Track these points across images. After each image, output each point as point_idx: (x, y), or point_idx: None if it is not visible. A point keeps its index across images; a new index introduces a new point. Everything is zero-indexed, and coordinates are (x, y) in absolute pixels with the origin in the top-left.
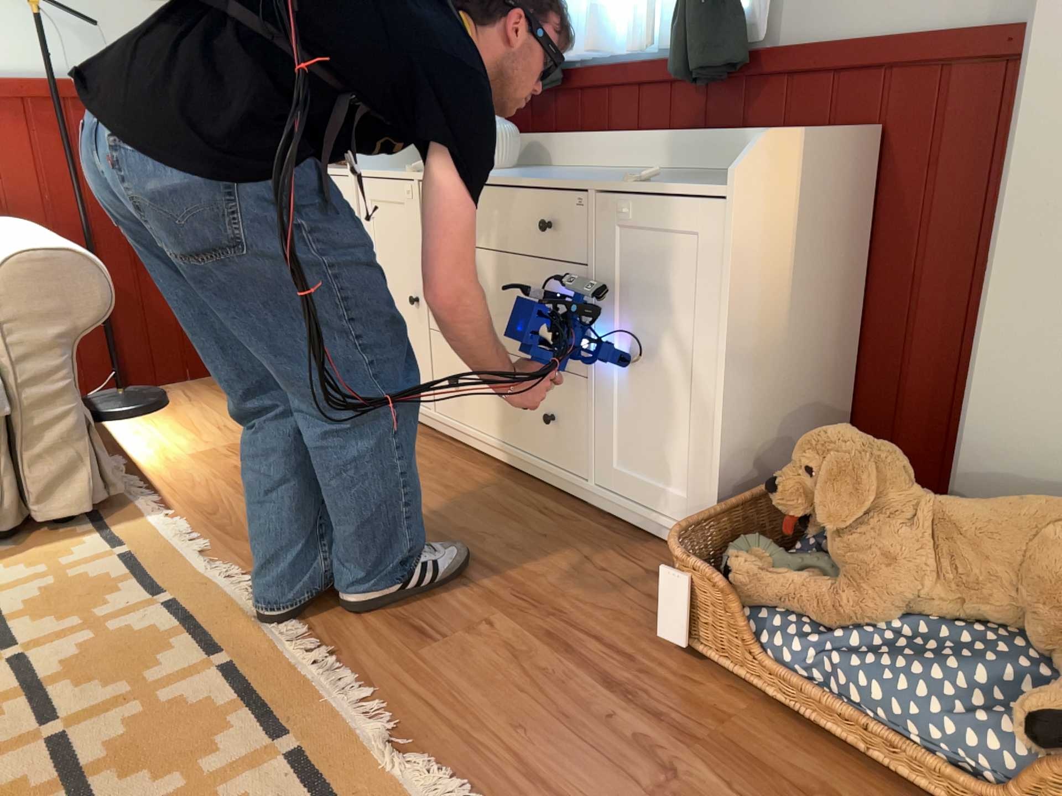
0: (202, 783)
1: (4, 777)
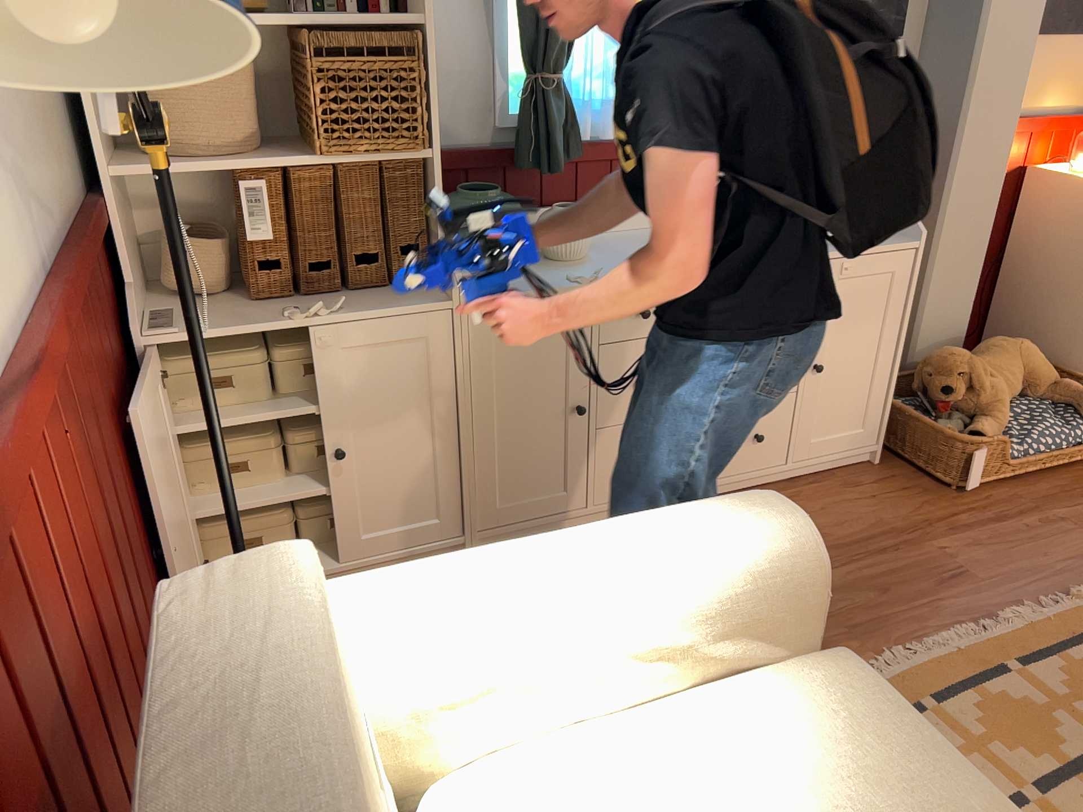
0: None
1: None
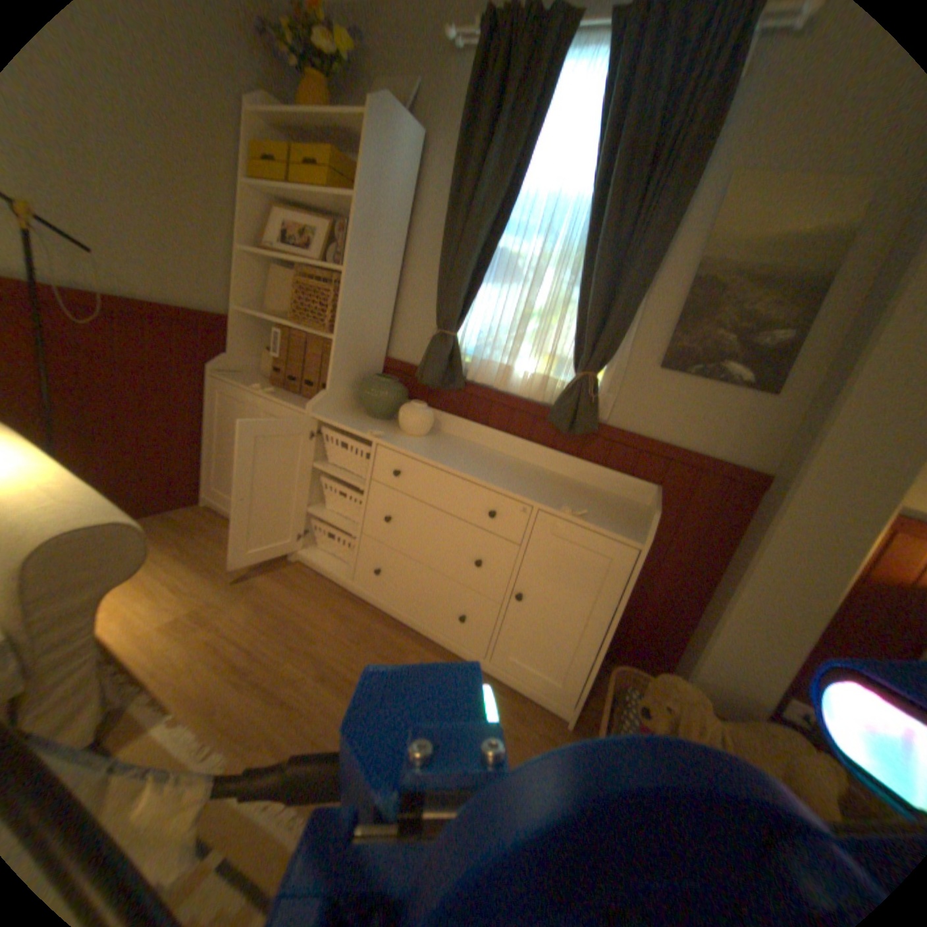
0: None
1: None
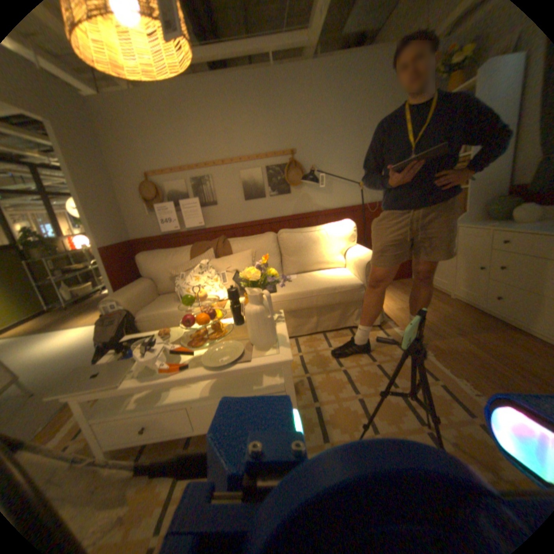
0: (454, 424)
1: (393, 400)
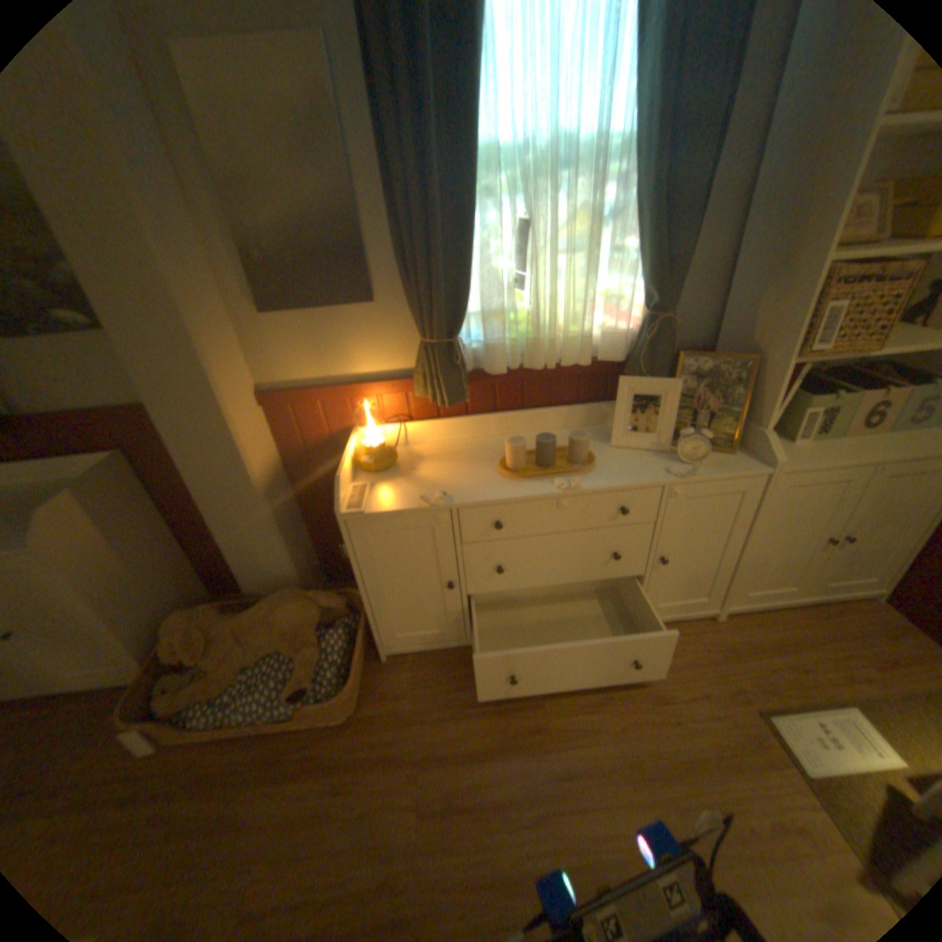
0: None
1: None
